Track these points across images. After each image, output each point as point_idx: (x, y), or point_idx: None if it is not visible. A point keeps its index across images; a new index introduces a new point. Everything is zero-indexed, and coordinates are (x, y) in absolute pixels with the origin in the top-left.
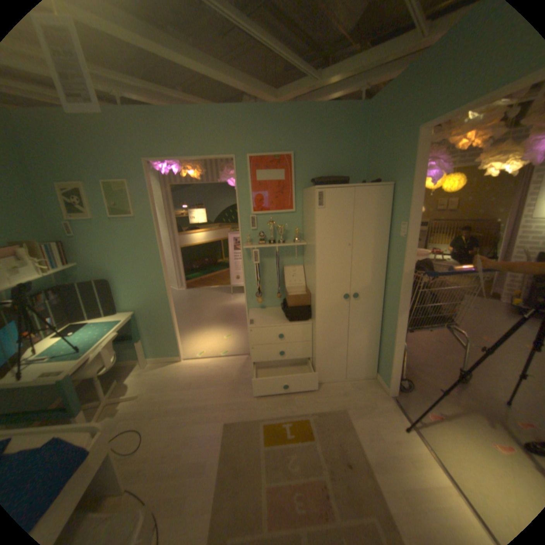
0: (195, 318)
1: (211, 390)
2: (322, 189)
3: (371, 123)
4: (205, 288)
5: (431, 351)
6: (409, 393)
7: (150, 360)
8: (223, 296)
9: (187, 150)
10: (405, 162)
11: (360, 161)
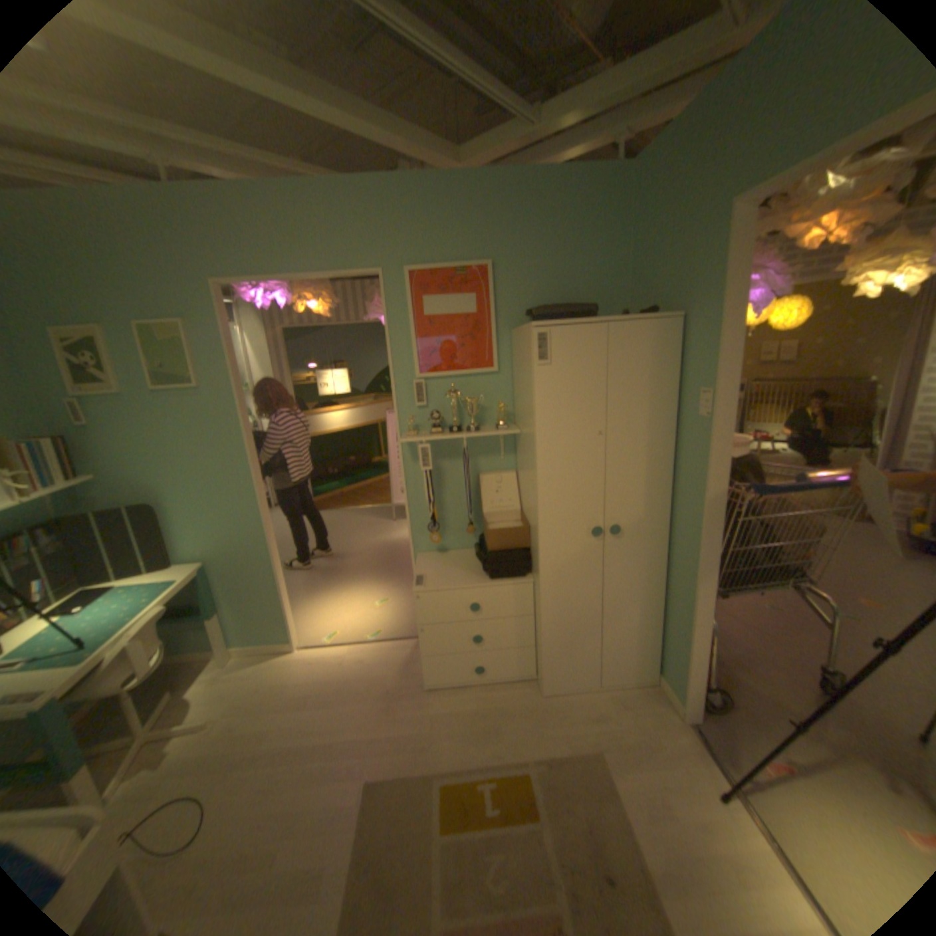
0: (326, 566)
1: (346, 711)
2: (545, 328)
3: (637, 202)
4: (347, 509)
5: (762, 629)
6: (724, 717)
7: (236, 652)
8: (380, 524)
9: (292, 261)
10: (705, 271)
11: (619, 274)
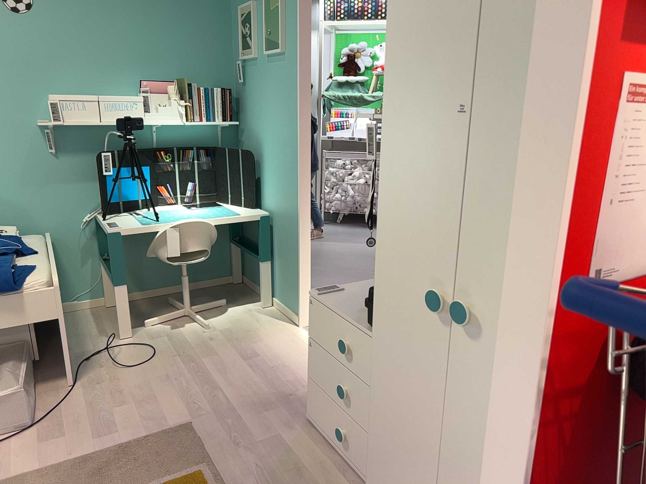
0: None
1: (256, 381)
2: None
3: None
4: None
5: None
6: None
7: (275, 302)
8: None
9: None
10: None
11: None
